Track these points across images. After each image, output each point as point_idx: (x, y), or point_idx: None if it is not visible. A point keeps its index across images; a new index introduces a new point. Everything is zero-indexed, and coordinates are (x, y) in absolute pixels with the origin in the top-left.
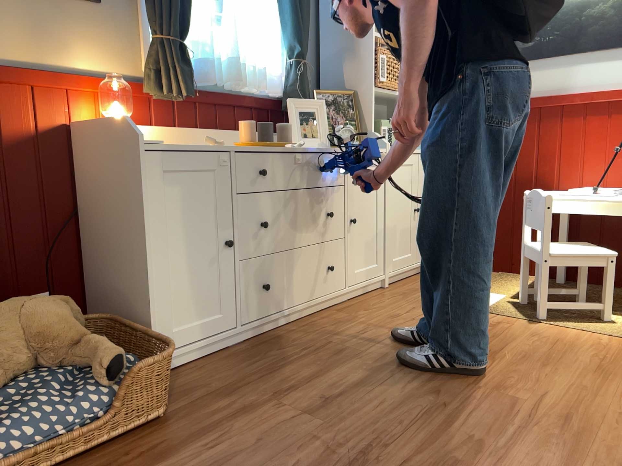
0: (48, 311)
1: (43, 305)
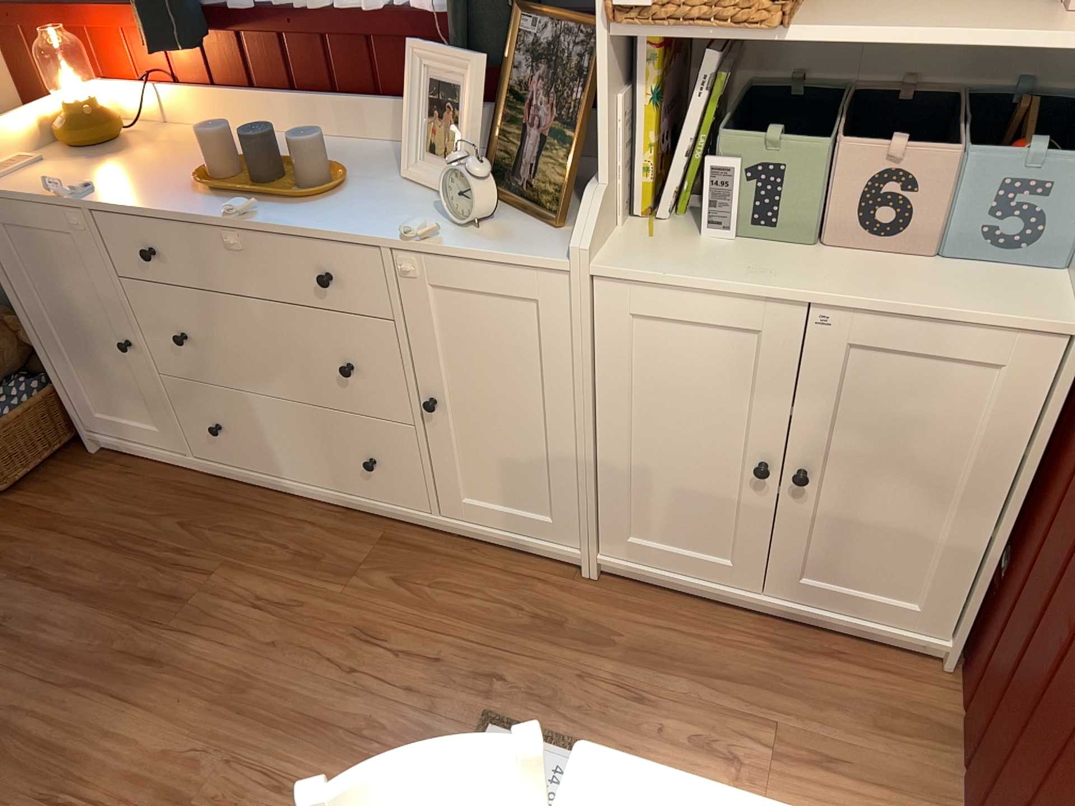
0: None
1: None
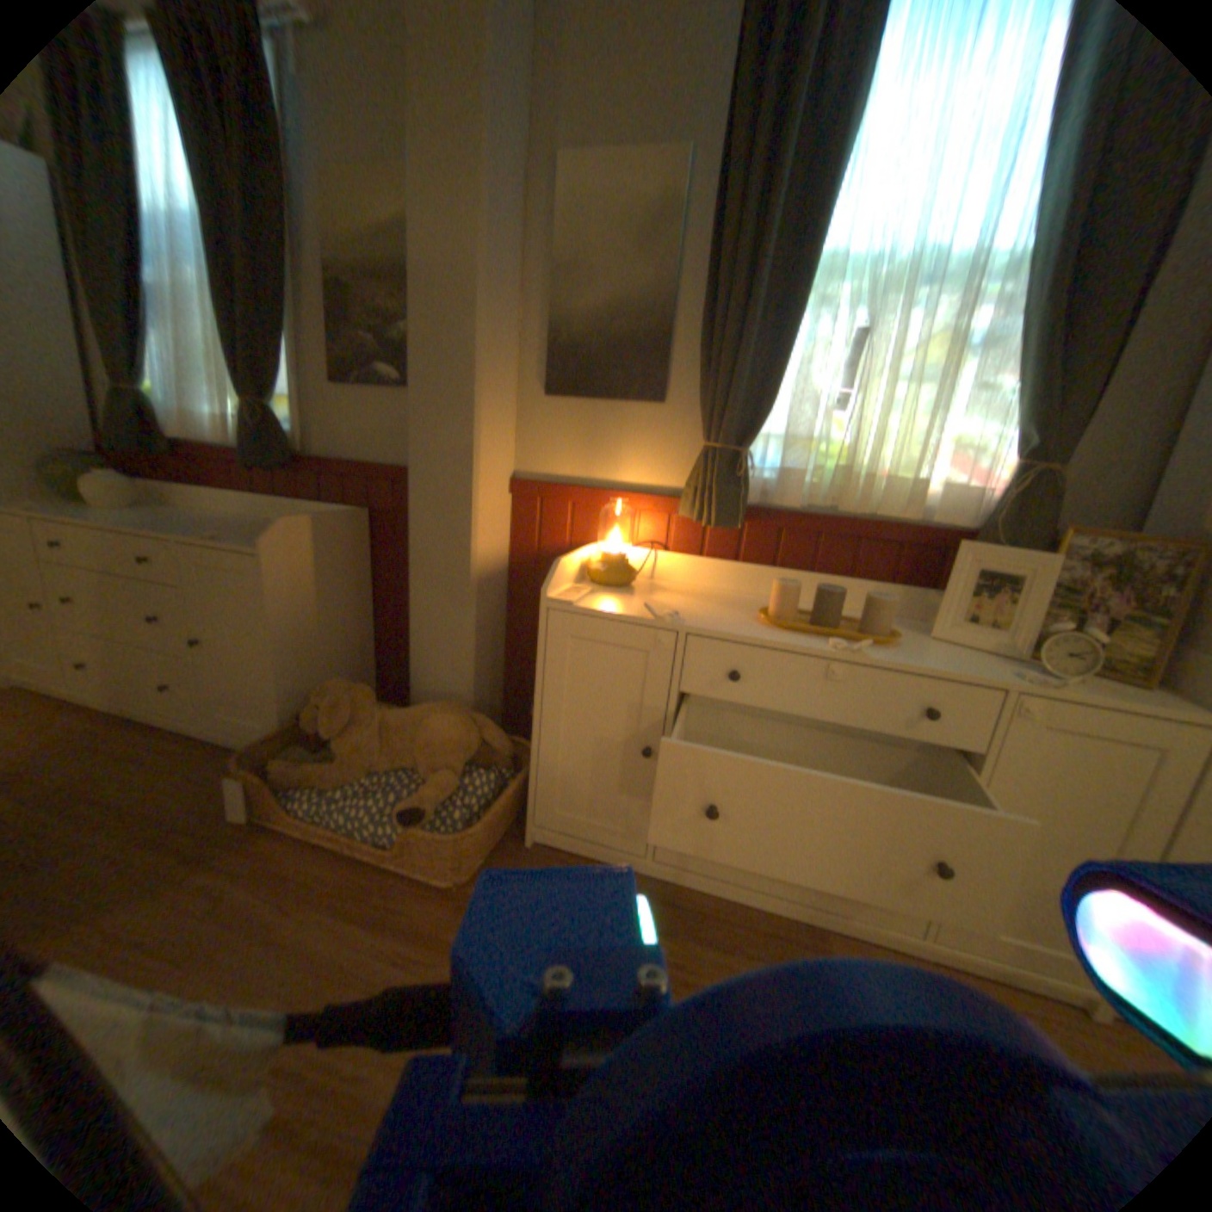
0: (442, 730)
1: (445, 723)
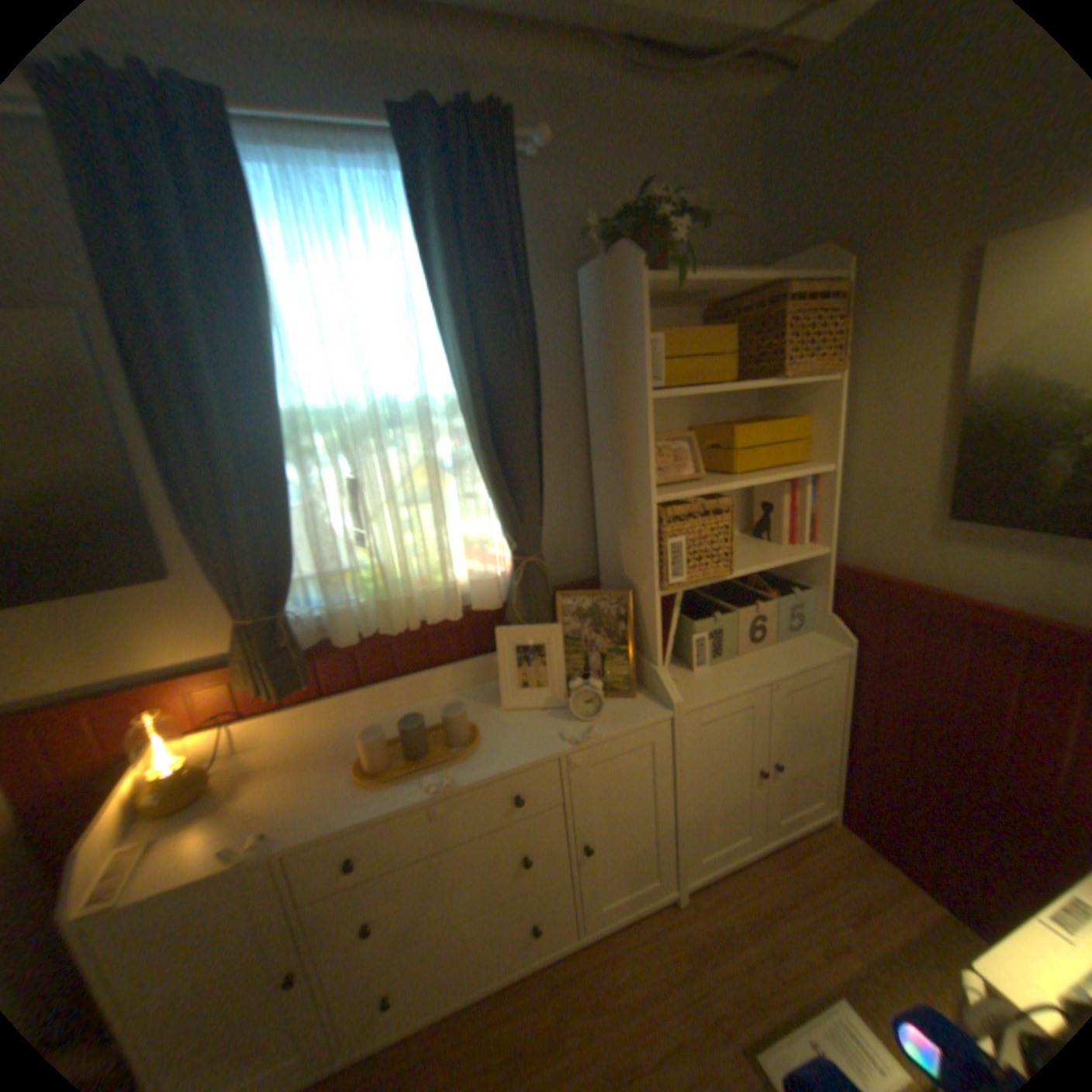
0: None
1: None
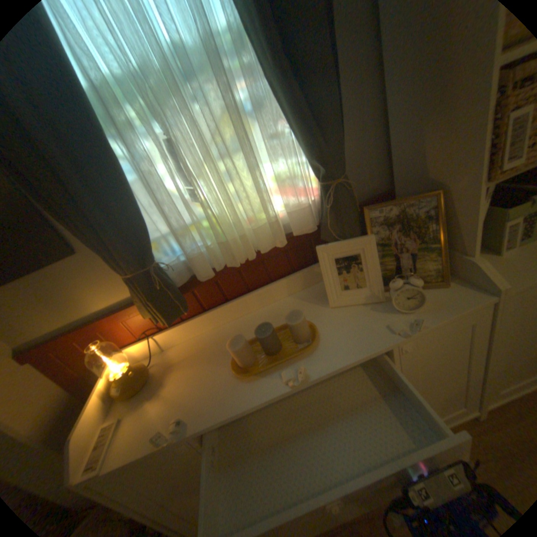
0: None
1: None
